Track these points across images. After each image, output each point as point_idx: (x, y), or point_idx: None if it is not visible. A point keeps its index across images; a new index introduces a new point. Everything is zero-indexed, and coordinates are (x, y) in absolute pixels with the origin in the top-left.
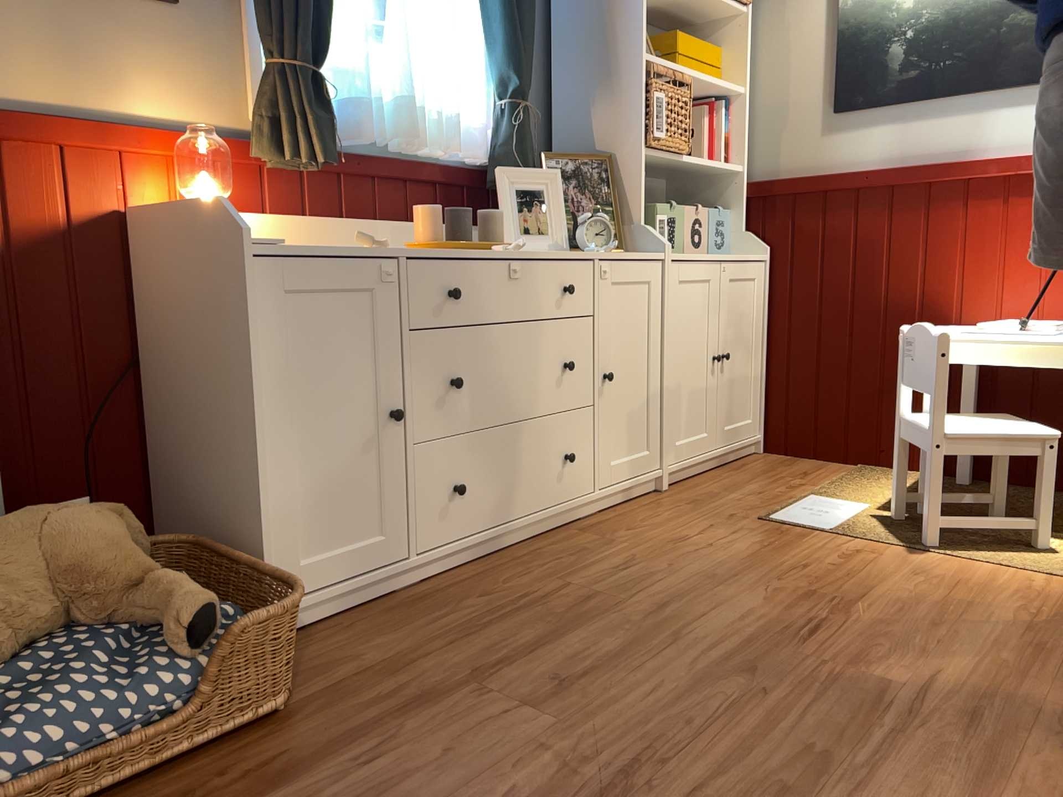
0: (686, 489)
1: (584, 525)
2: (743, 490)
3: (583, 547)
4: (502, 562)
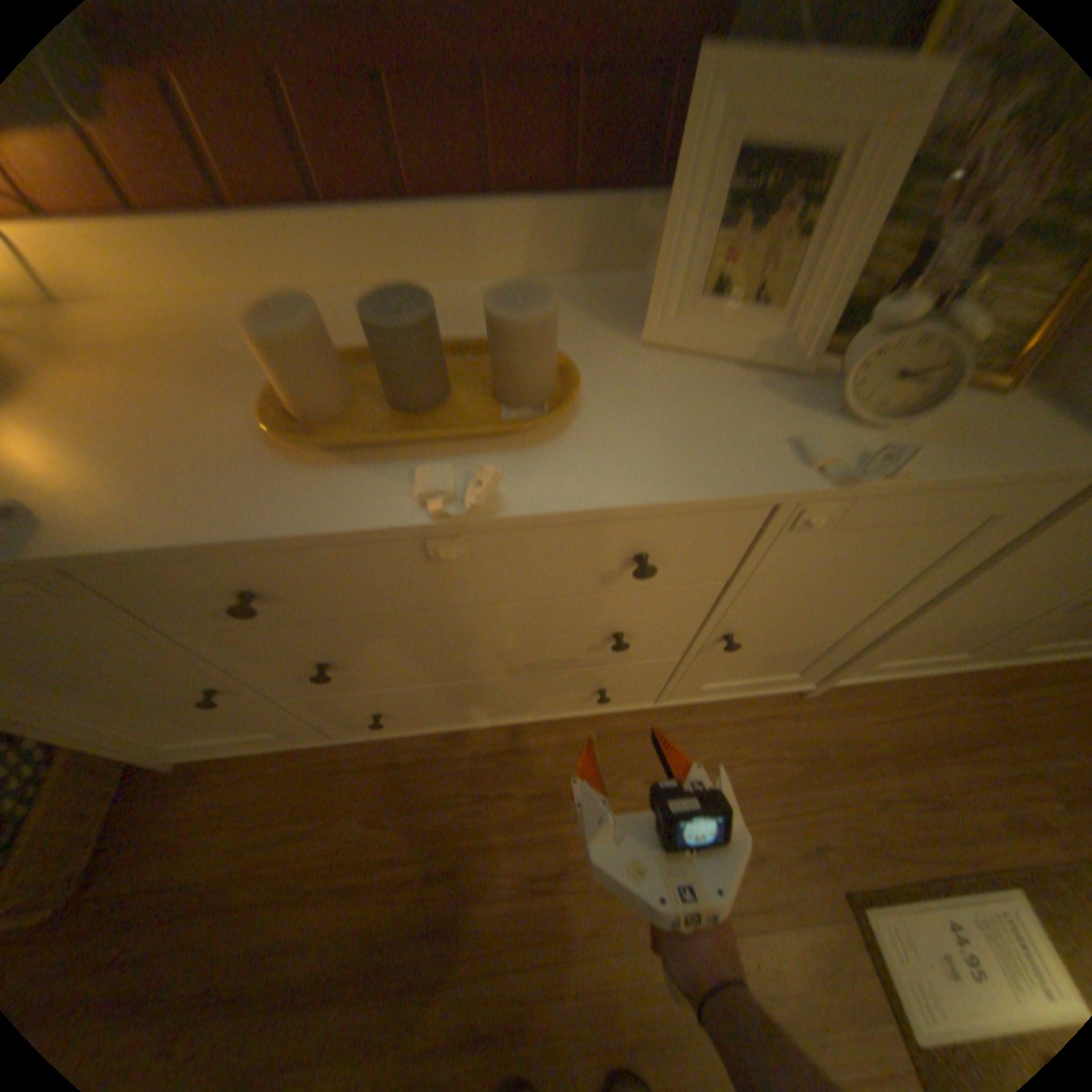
0: (843, 713)
1: (620, 726)
2: (925, 778)
3: (561, 788)
4: (461, 753)
